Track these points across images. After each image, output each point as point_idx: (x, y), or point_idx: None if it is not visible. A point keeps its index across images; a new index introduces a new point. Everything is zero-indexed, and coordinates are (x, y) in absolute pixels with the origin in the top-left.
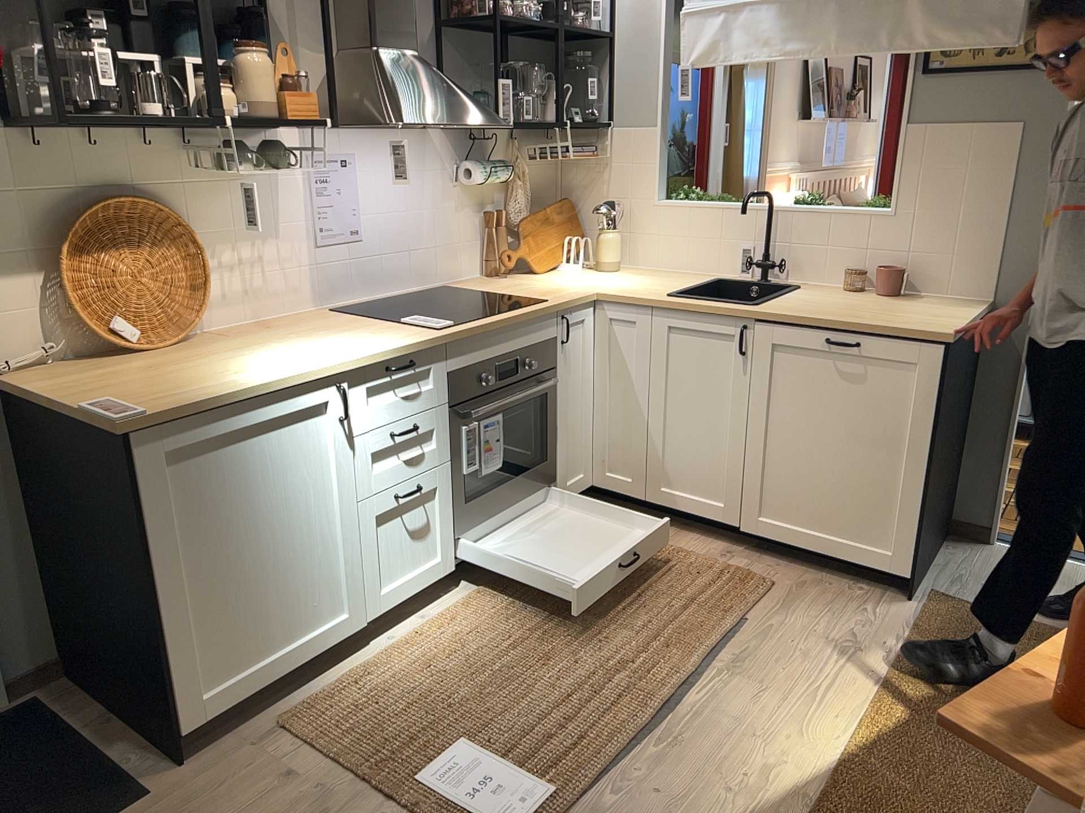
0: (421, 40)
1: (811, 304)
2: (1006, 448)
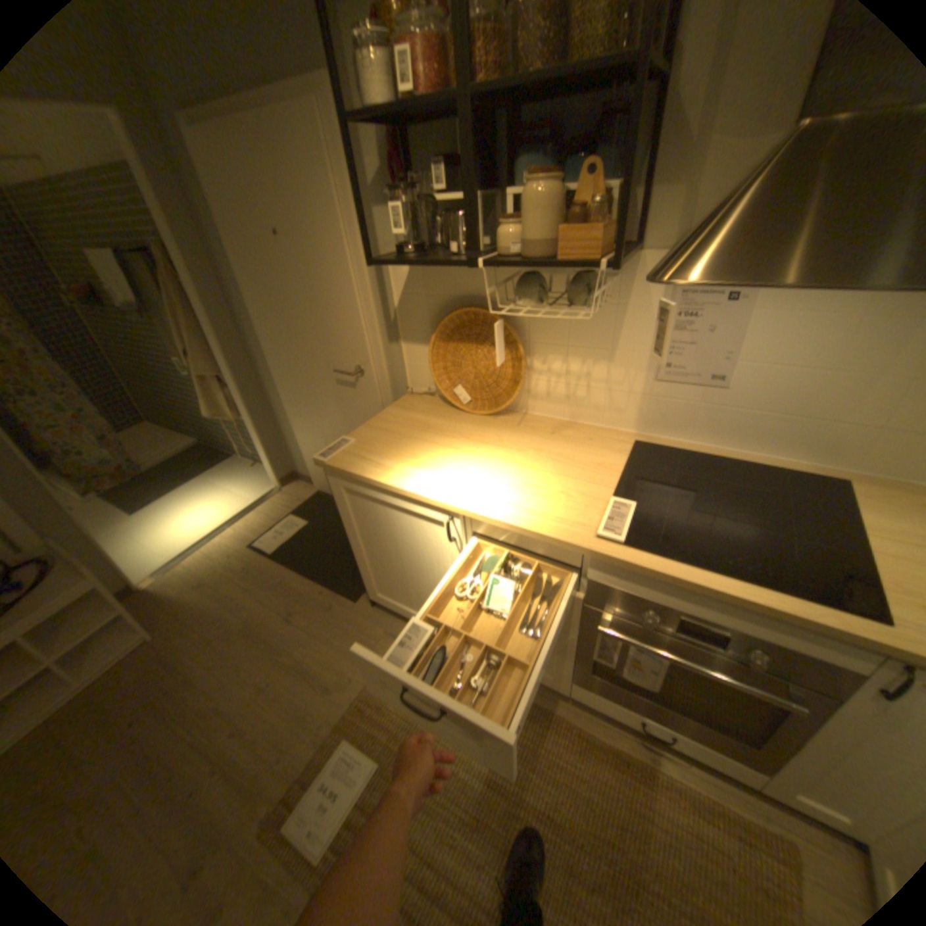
0: None
1: None
2: None
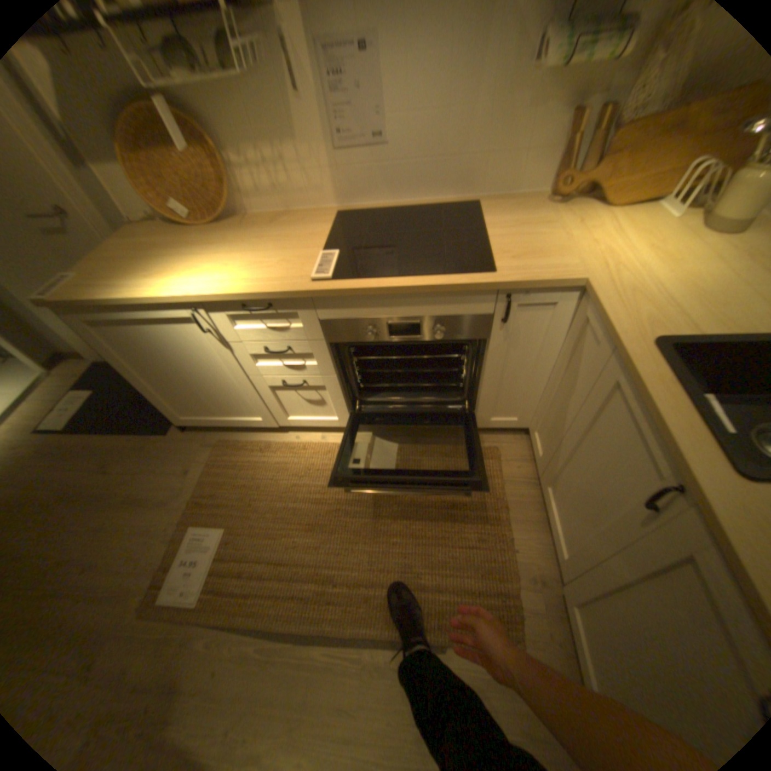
0: None
1: None
2: None
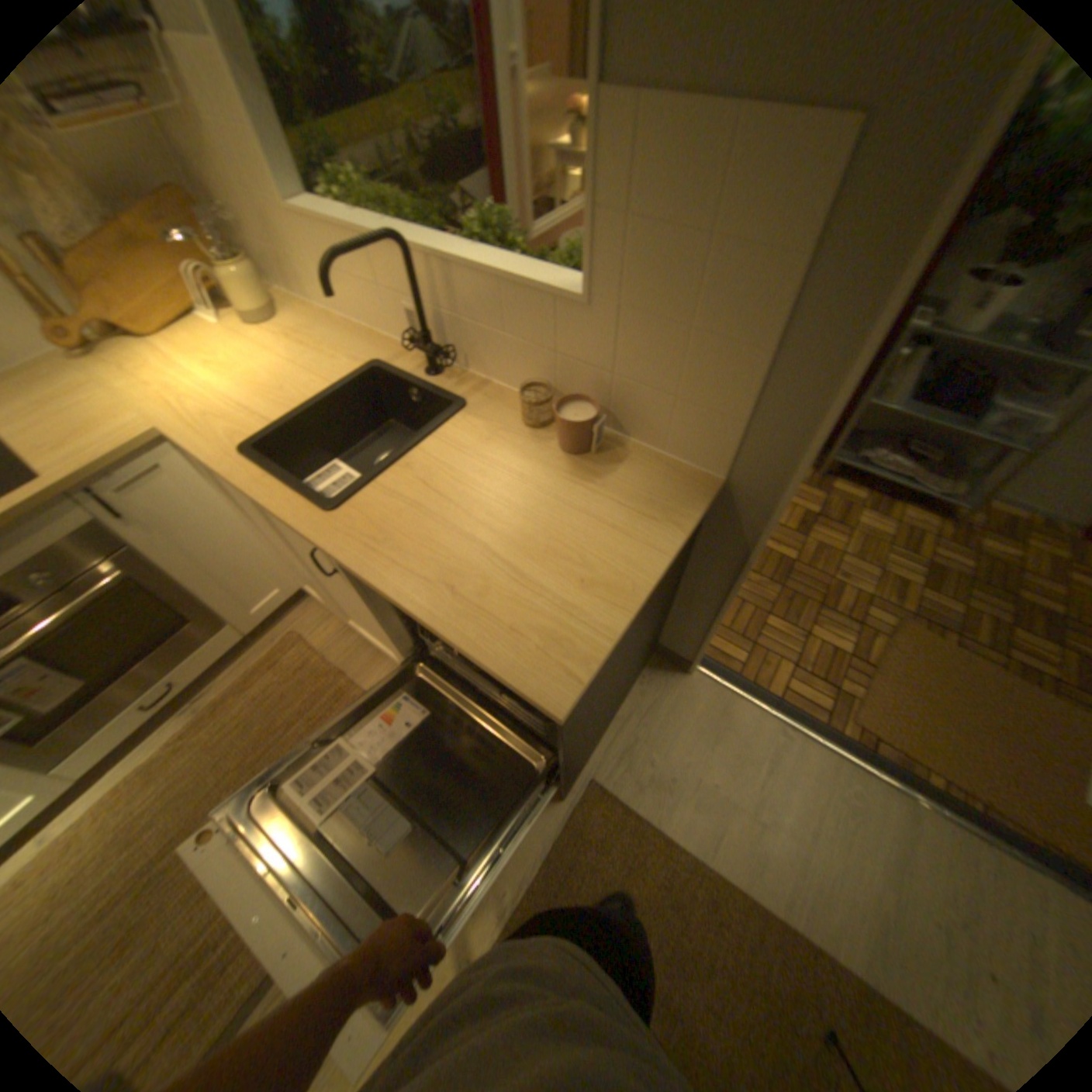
0: None
1: (423, 499)
2: (712, 624)
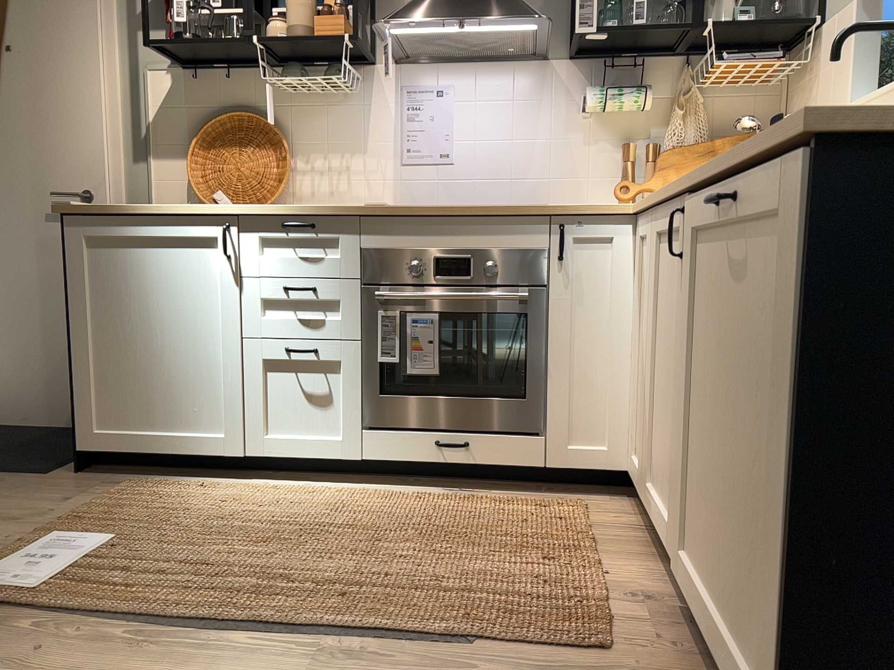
0: None
1: None
2: None
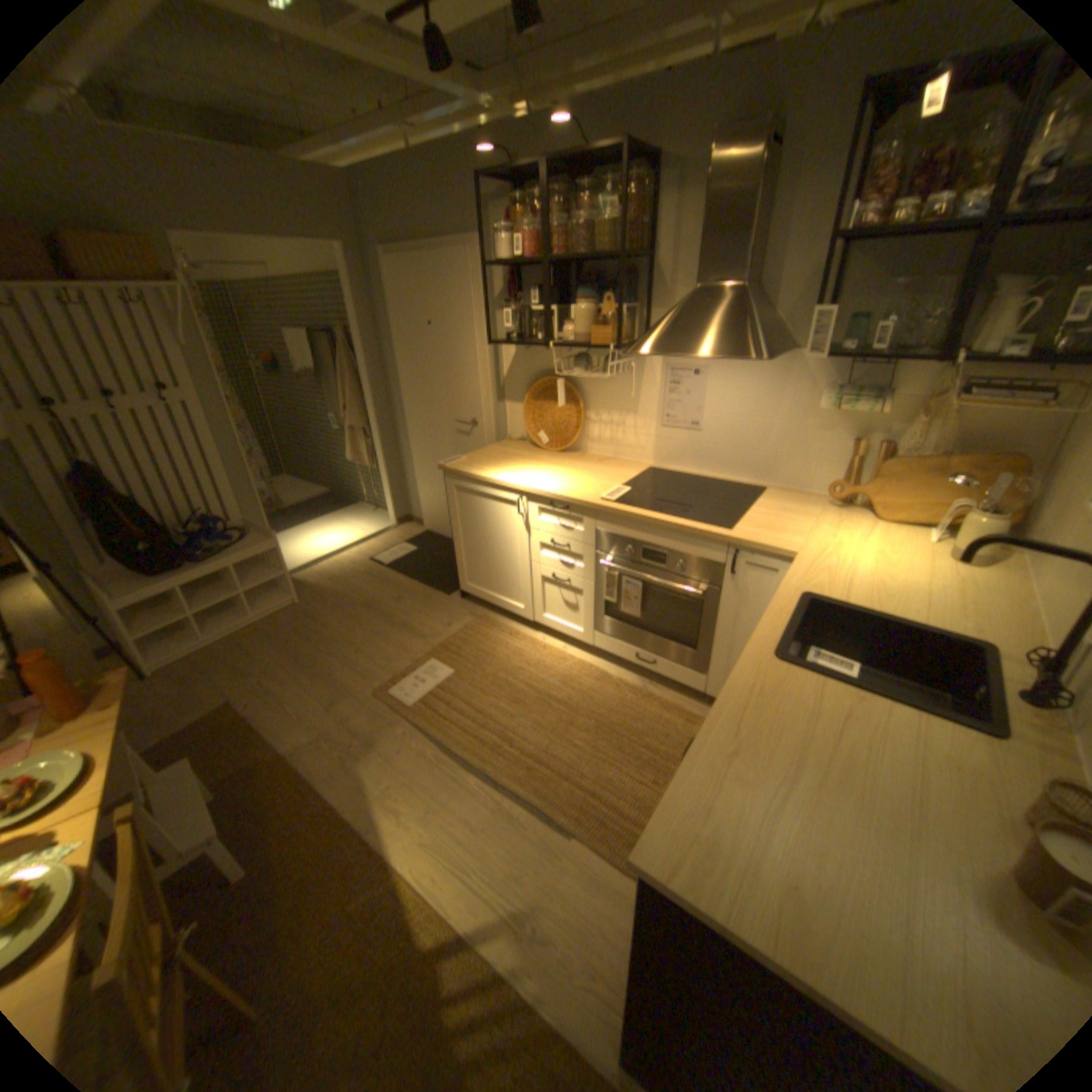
0: (816, 260)
1: (831, 722)
2: None
